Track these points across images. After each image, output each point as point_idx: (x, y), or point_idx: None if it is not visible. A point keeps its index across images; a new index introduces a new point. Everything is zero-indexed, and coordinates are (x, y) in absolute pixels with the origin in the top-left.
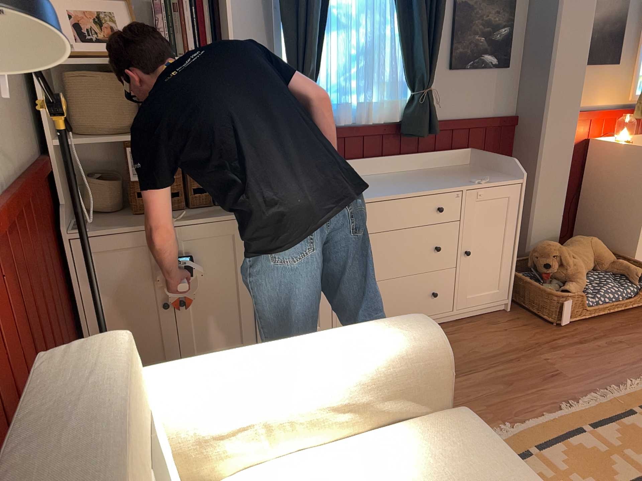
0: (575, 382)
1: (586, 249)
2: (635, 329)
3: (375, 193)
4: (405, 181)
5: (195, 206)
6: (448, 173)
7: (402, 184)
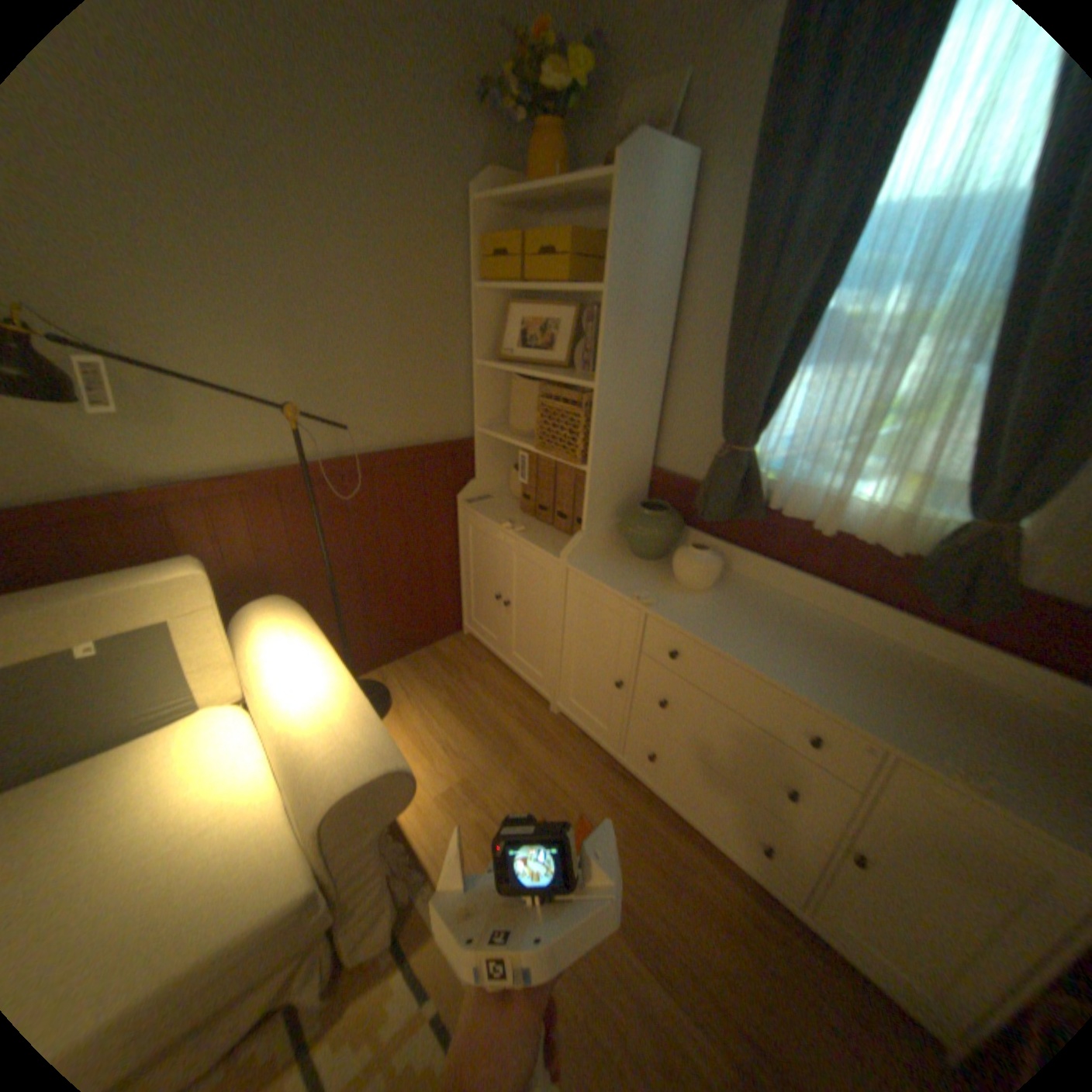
0: None
1: None
2: None
3: (727, 635)
4: (840, 656)
5: (559, 528)
6: (983, 709)
7: (814, 655)
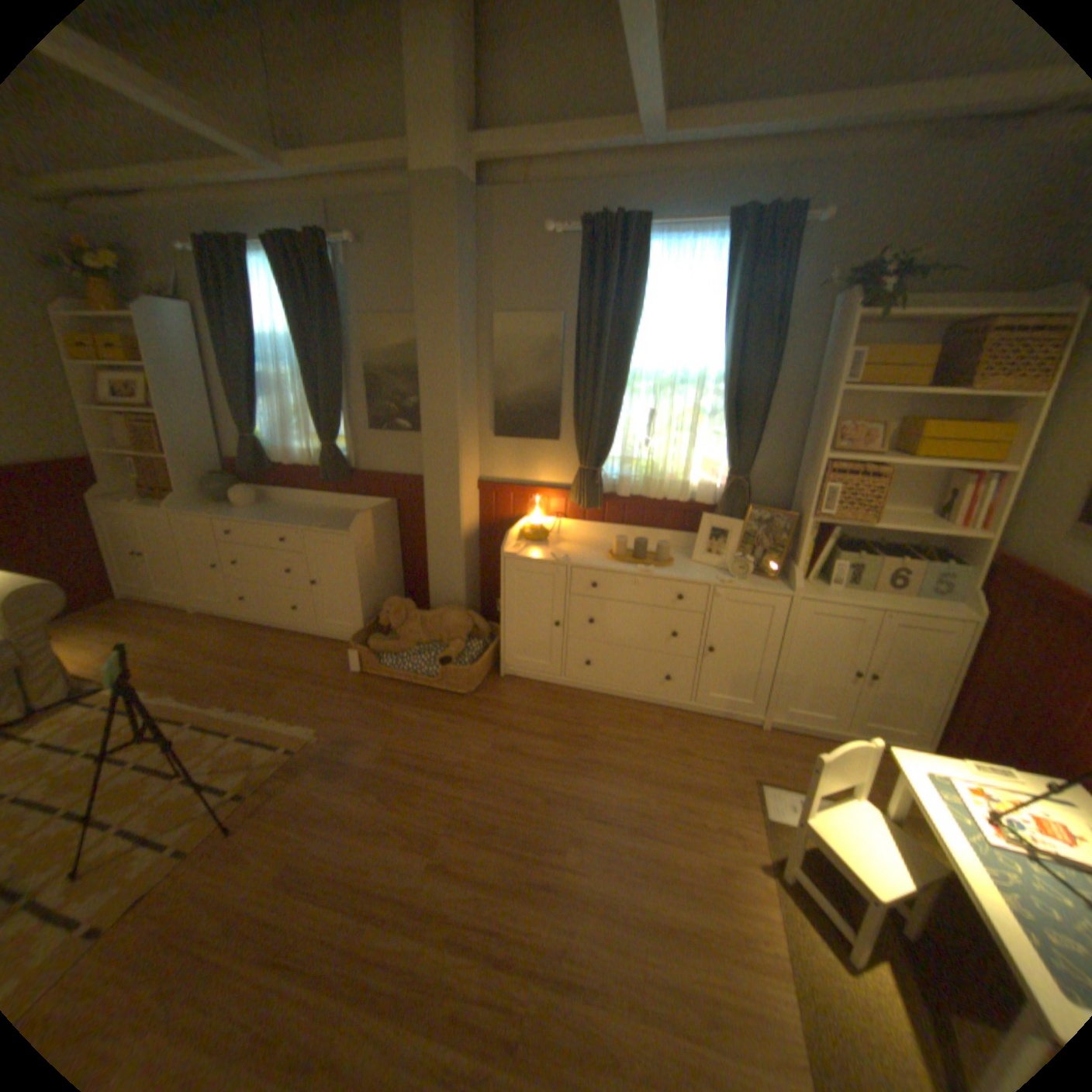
0: (261, 706)
1: (437, 619)
2: (397, 703)
3: (247, 517)
4: (300, 515)
5: (164, 501)
6: (346, 516)
7: (287, 516)
